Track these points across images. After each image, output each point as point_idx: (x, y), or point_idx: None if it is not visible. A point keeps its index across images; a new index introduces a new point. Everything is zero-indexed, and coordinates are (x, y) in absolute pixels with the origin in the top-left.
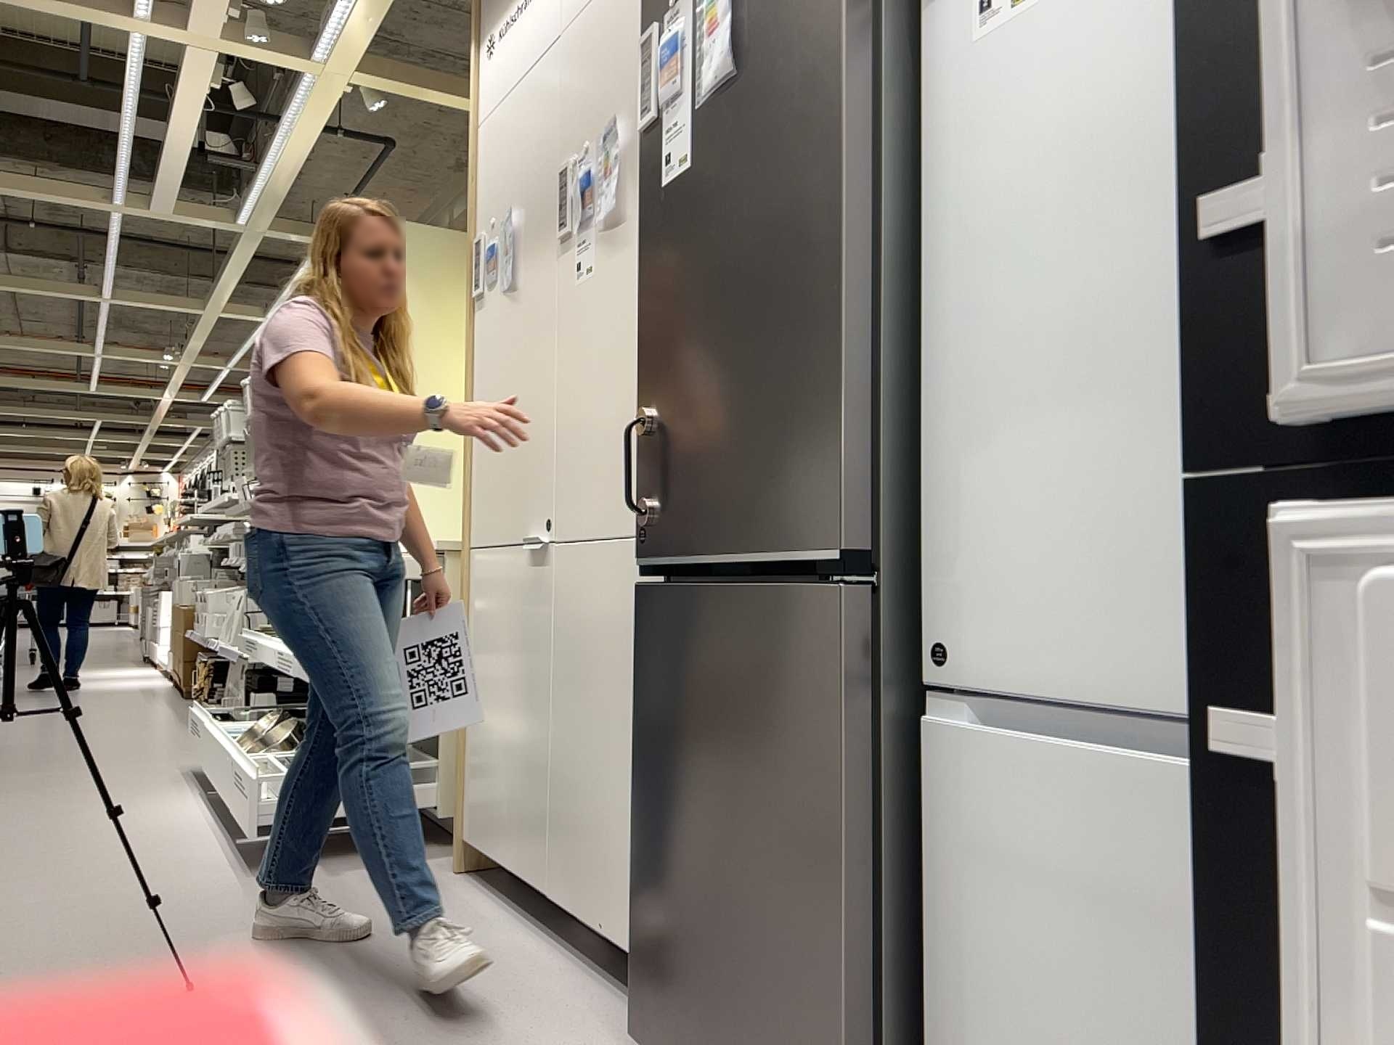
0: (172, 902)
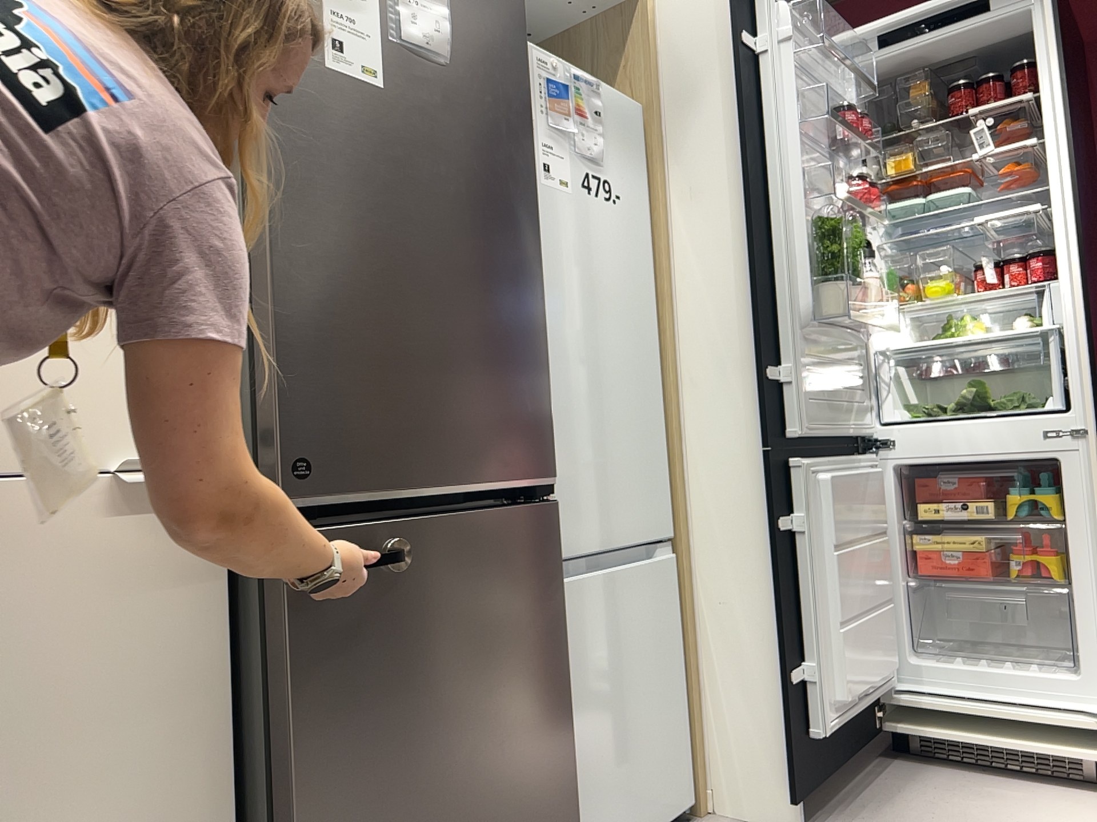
0: None
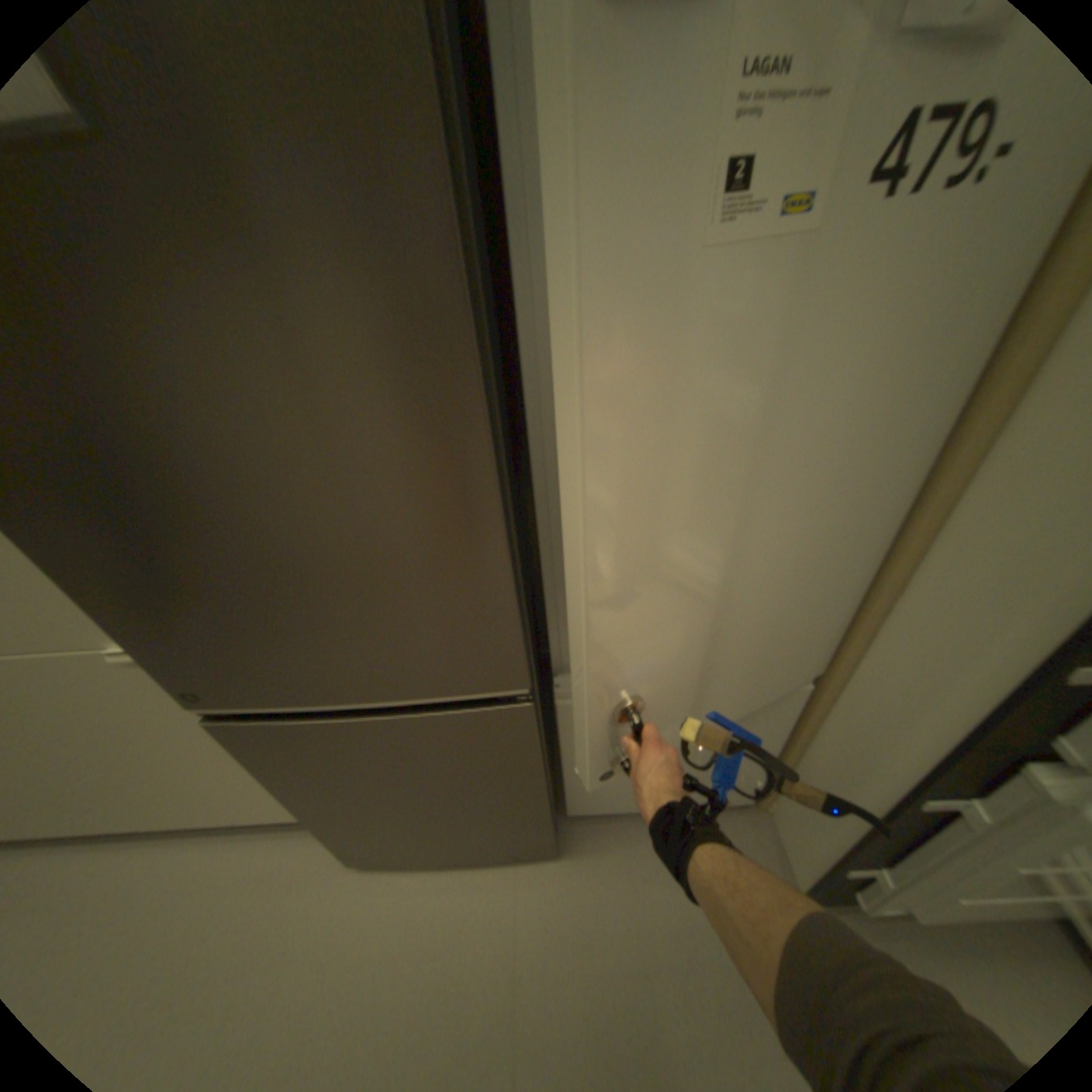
0: None
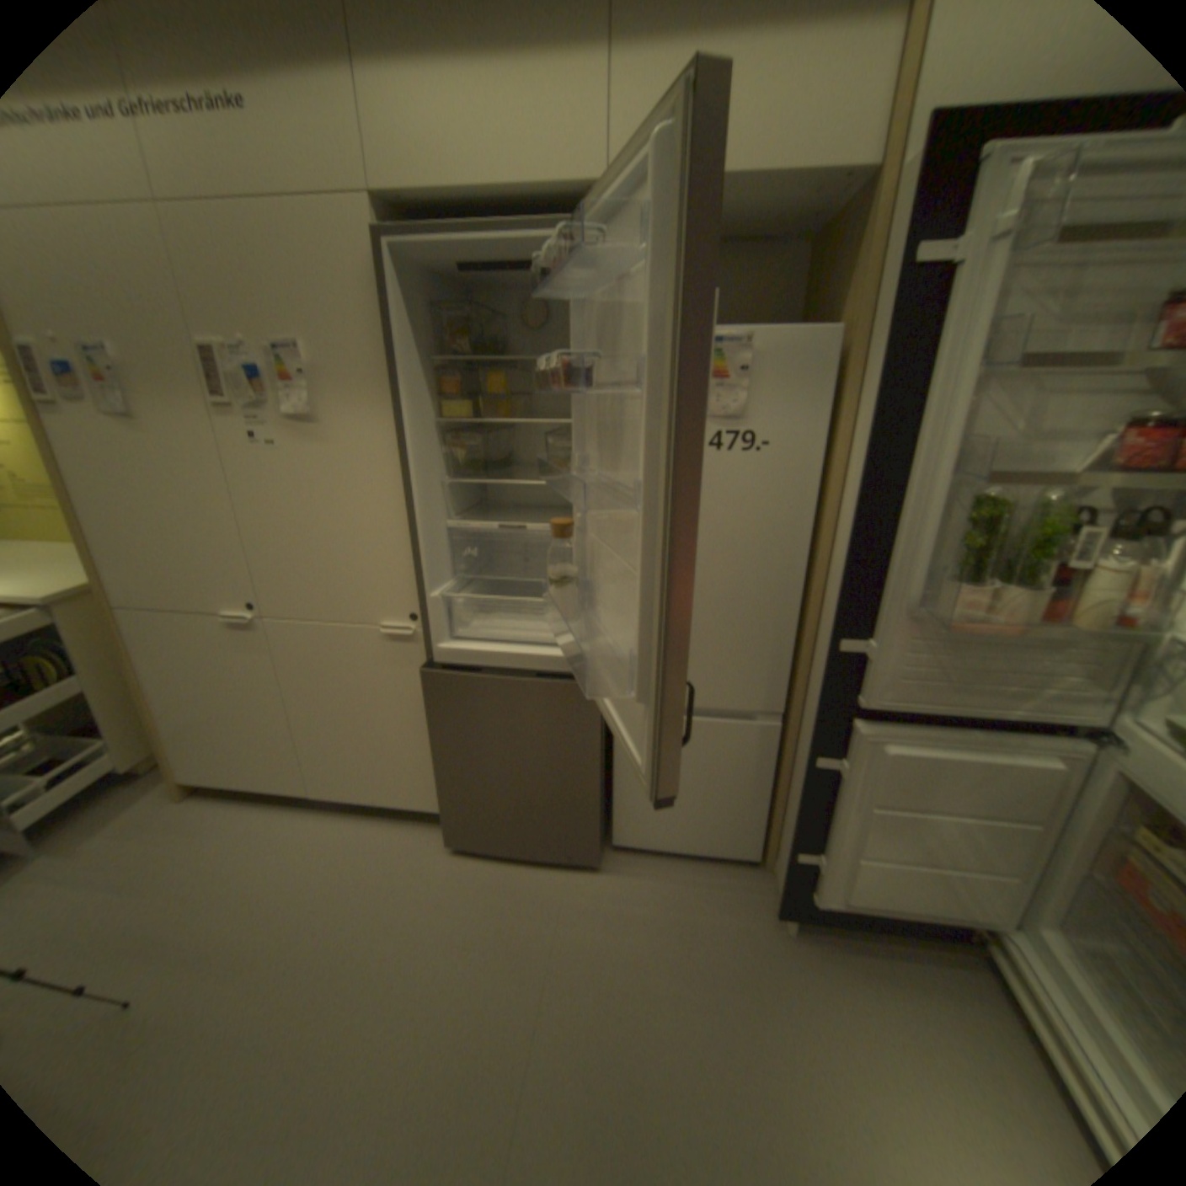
0: None
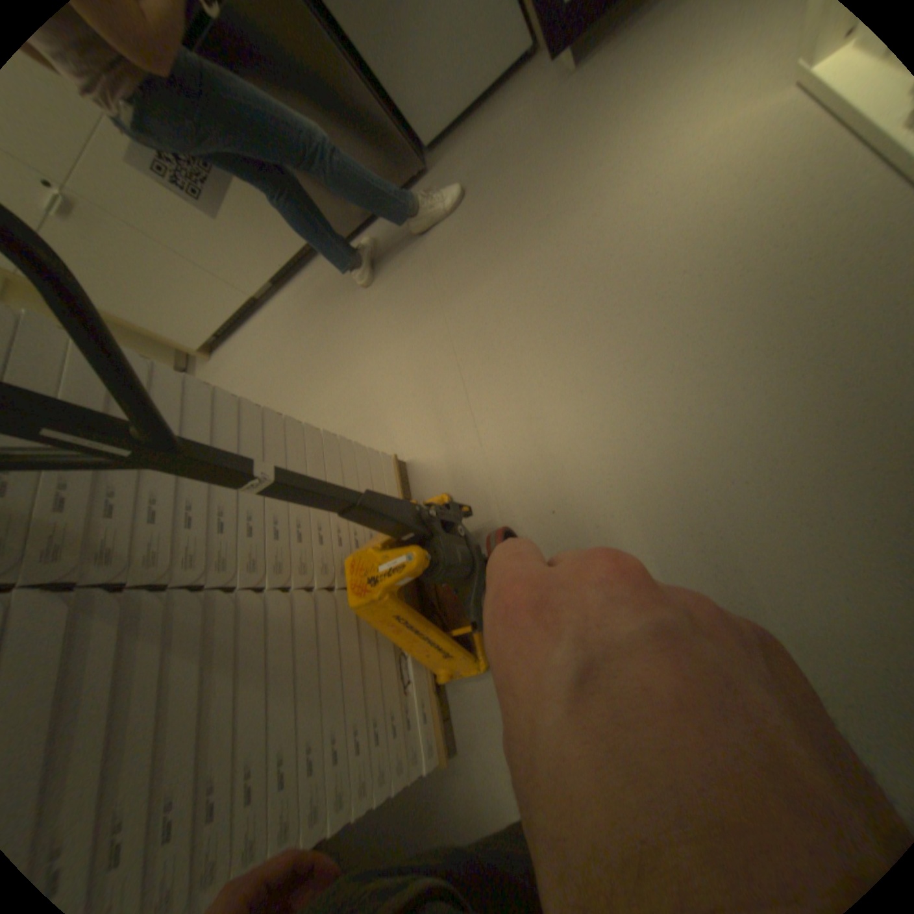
0: None
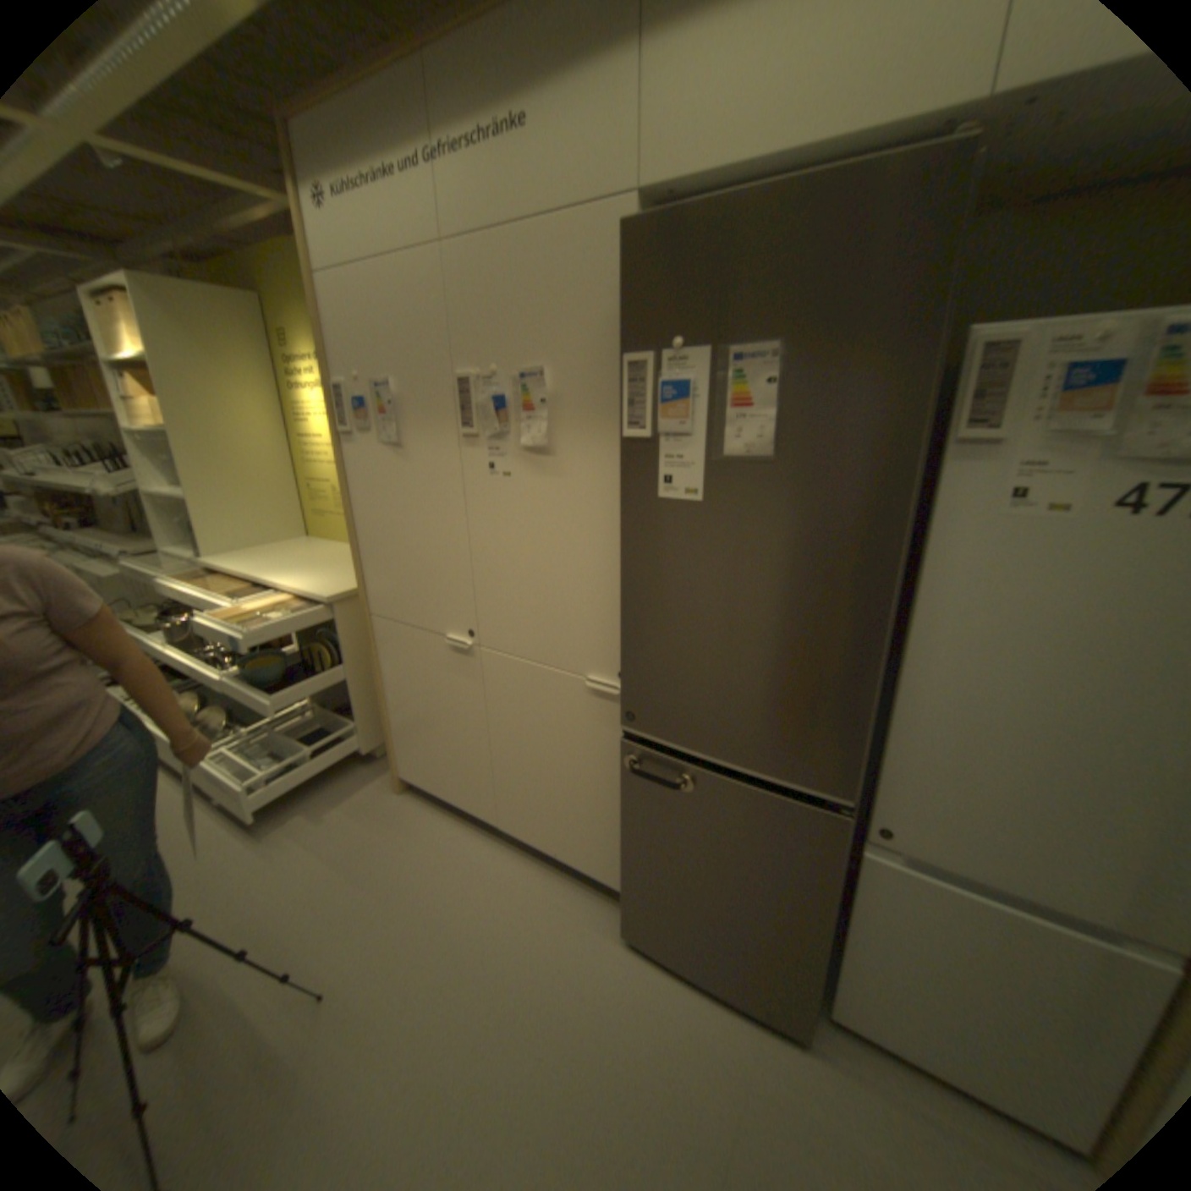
0: (221, 896)
